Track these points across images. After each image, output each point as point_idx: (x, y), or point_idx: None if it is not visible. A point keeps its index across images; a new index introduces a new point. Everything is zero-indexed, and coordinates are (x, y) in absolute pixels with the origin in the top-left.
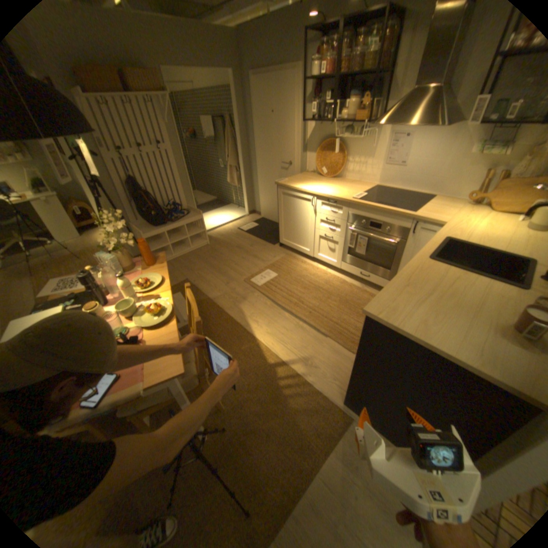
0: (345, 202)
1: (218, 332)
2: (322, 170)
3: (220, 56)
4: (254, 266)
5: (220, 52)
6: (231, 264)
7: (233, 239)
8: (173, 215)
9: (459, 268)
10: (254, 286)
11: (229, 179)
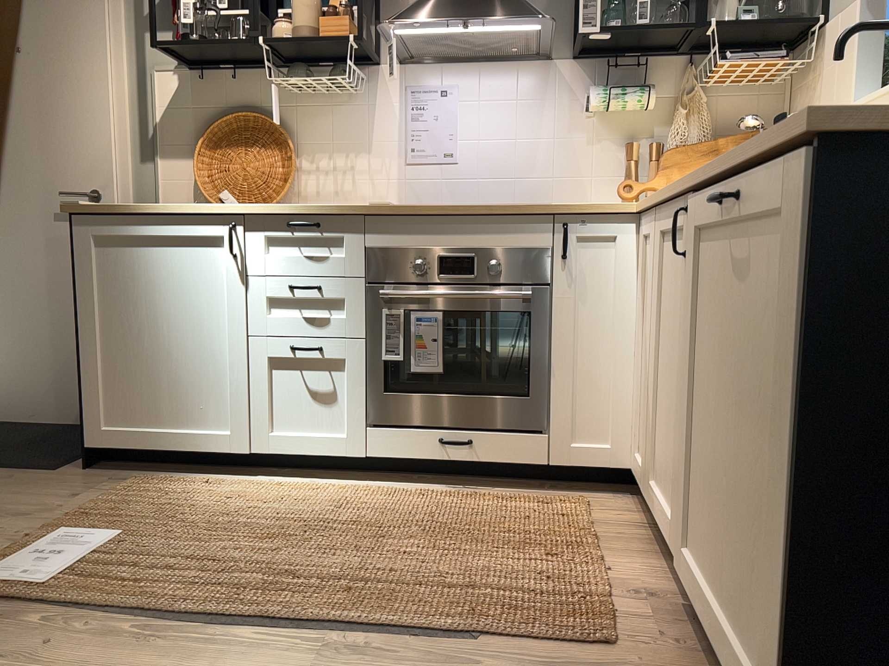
0: (352, 215)
1: None
2: (221, 198)
3: None
4: None
5: None
6: None
7: None
8: None
9: None
10: (8, 599)
11: None
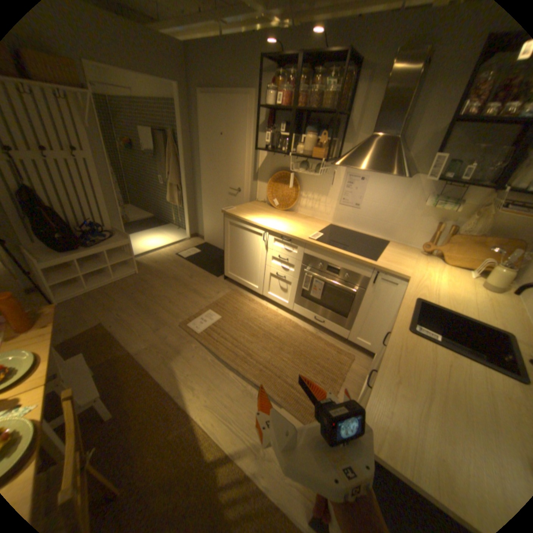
0: (301, 242)
1: (135, 412)
2: (273, 202)
3: (164, 67)
4: (192, 305)
5: (164, 63)
6: (164, 301)
7: (169, 268)
8: (90, 238)
9: (447, 348)
10: (191, 334)
11: (169, 197)
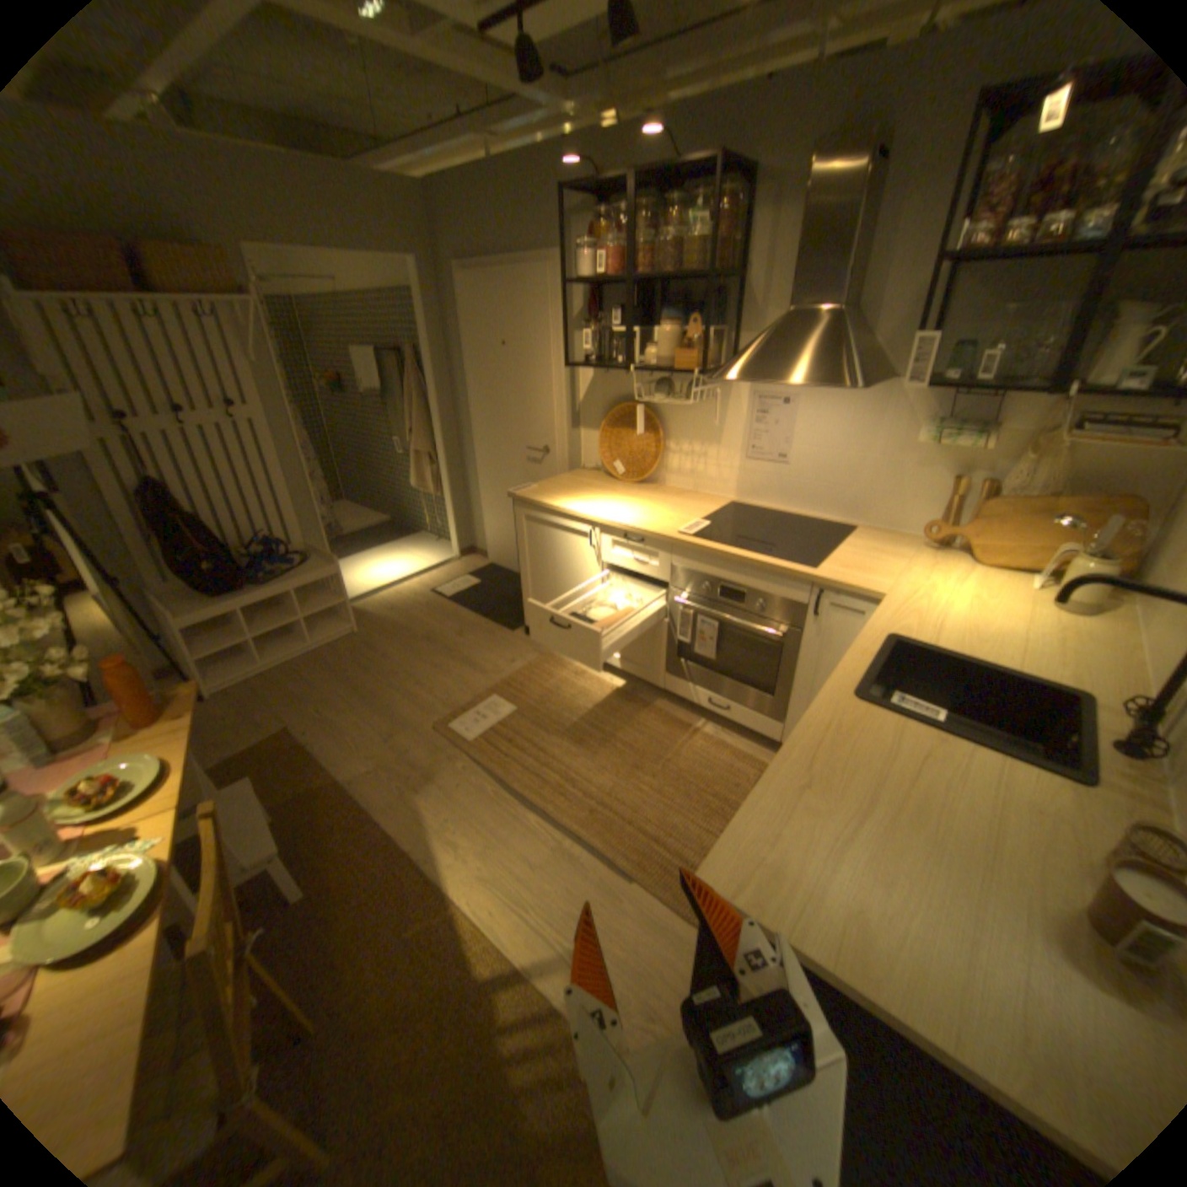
0: (663, 542)
1: (346, 888)
2: (614, 467)
3: (391, 230)
4: (461, 688)
5: (390, 223)
6: (406, 682)
7: (417, 619)
8: (265, 567)
9: (927, 725)
10: (455, 743)
11: (417, 479)
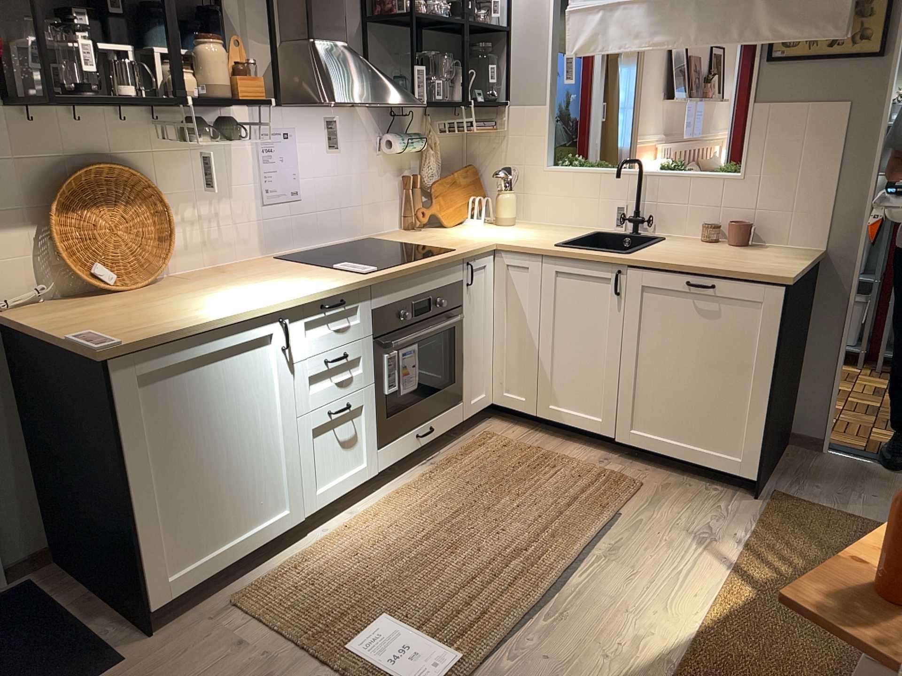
0: (365, 287)
1: None
2: (97, 275)
3: None
4: None
5: None
6: None
7: None
8: None
9: (643, 247)
10: None
11: None
